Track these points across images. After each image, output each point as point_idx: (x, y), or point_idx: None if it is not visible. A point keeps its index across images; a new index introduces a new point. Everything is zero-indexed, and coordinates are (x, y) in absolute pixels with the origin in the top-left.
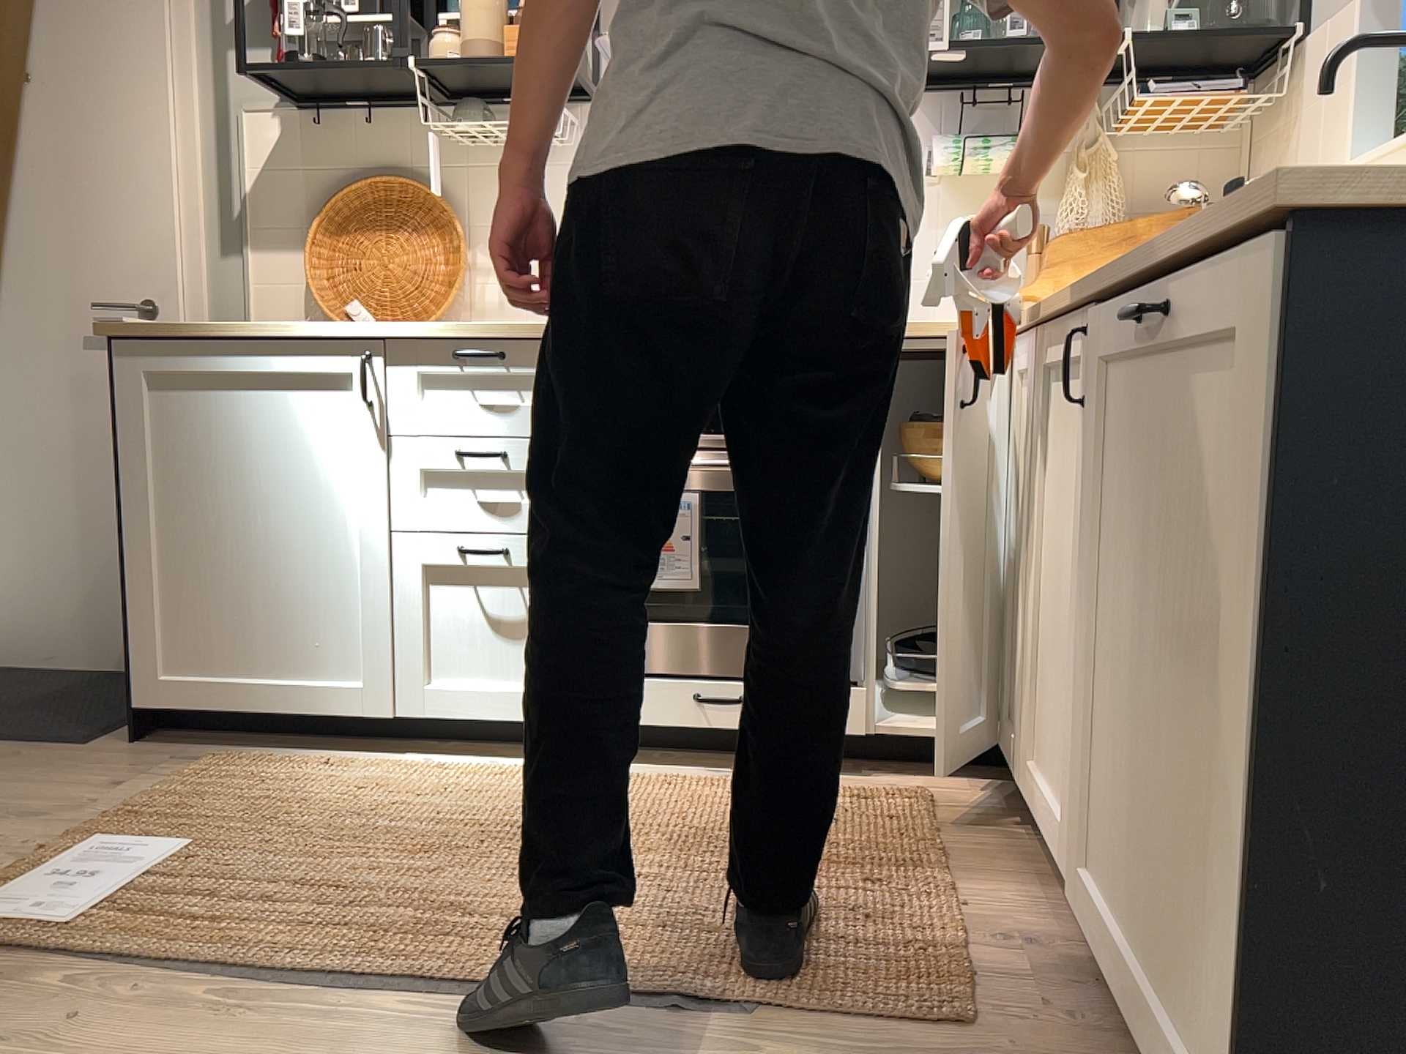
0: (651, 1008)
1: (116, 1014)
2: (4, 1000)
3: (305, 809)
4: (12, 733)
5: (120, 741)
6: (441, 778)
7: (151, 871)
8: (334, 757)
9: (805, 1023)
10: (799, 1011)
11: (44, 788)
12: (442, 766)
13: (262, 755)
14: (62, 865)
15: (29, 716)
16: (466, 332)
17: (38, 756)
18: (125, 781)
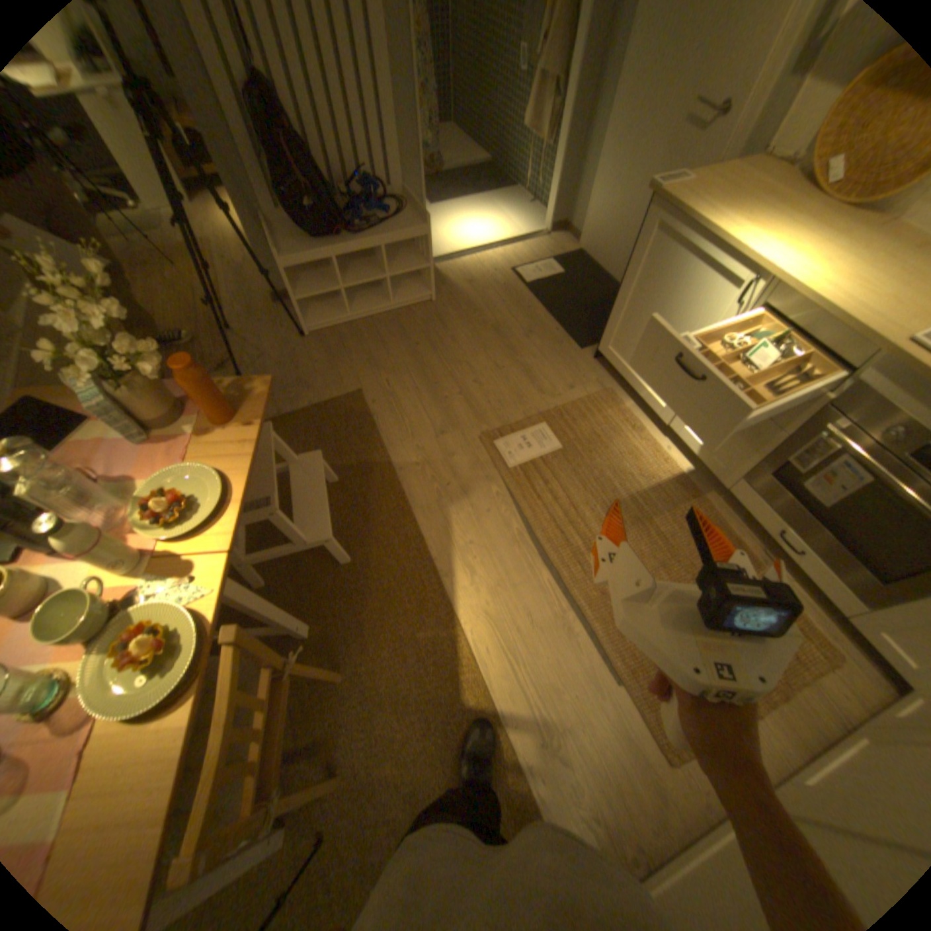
0: (599, 648)
1: (499, 512)
2: (485, 484)
3: (604, 451)
4: (569, 326)
5: (592, 354)
6: (660, 467)
7: (544, 453)
8: (642, 419)
9: (629, 702)
10: (633, 697)
11: (555, 373)
12: (670, 457)
13: (622, 400)
14: (529, 429)
15: (580, 315)
16: (822, 303)
17: (566, 348)
18: (576, 386)
